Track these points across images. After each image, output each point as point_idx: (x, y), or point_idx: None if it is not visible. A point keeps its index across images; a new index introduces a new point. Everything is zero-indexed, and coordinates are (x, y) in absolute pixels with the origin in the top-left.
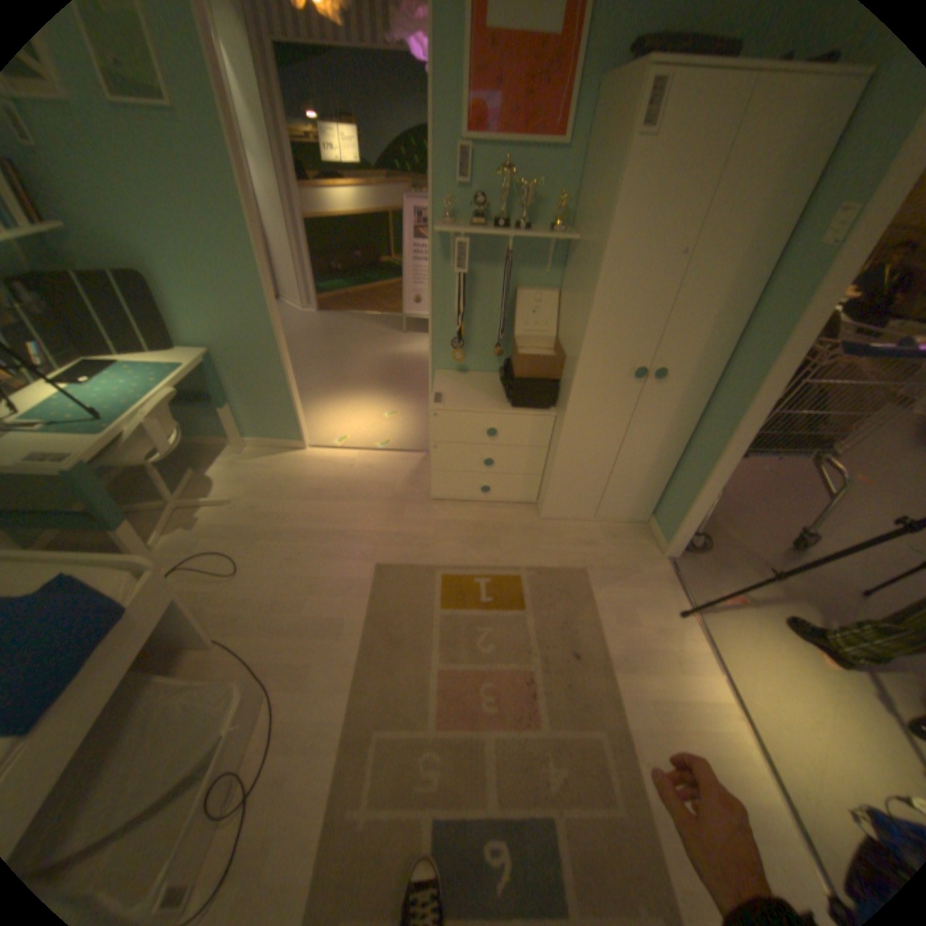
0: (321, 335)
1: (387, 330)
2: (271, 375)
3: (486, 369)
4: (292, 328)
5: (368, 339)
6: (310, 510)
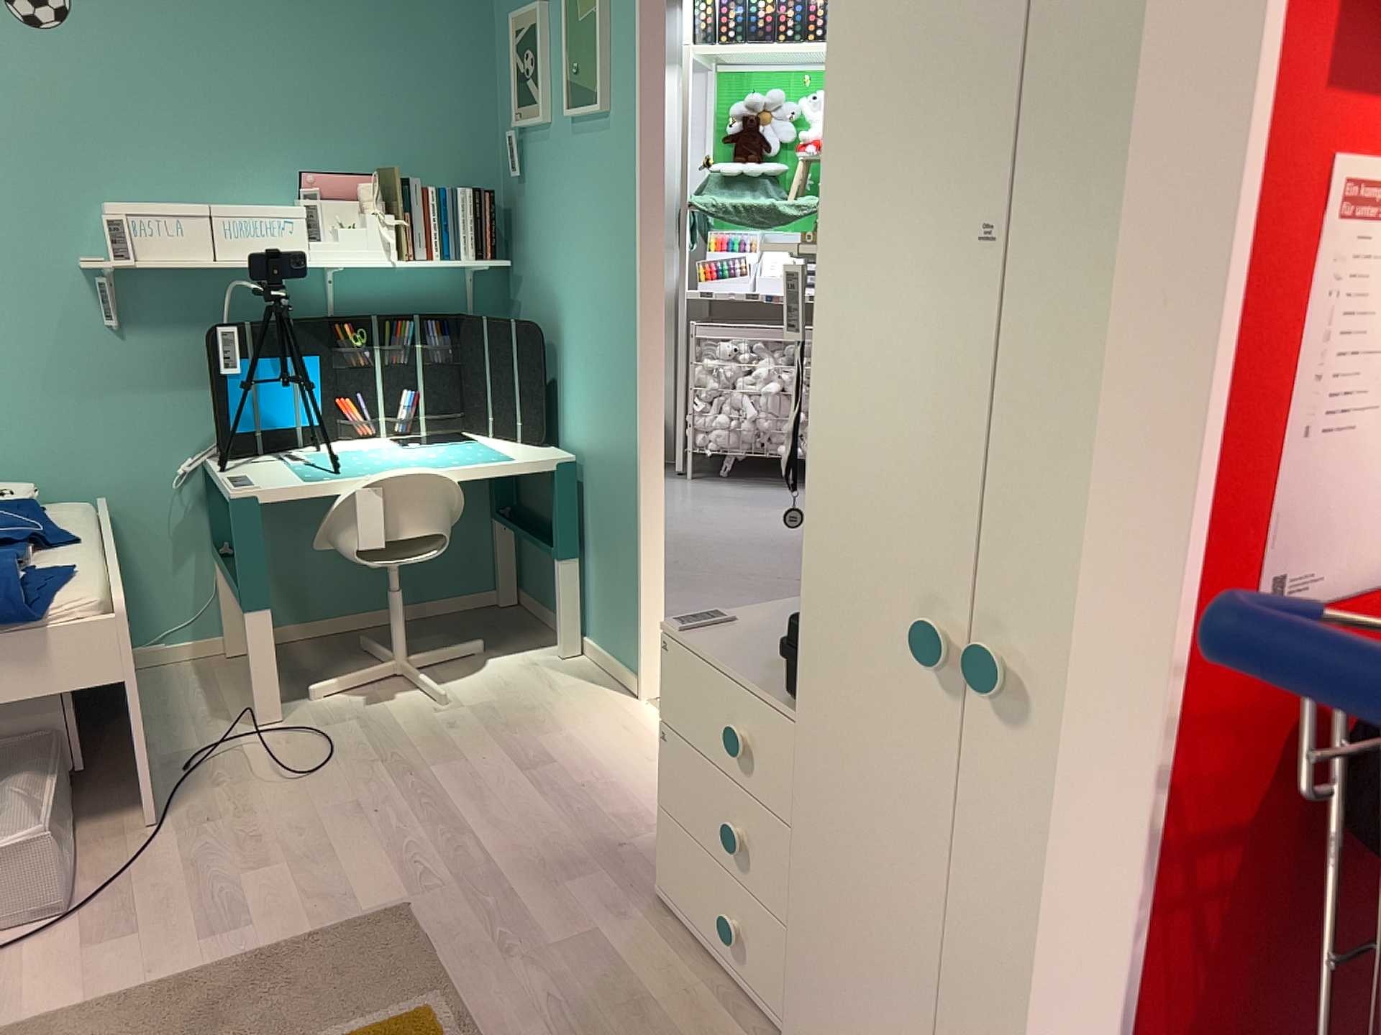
0: None
1: None
2: (627, 524)
3: None
4: None
5: None
6: (490, 774)
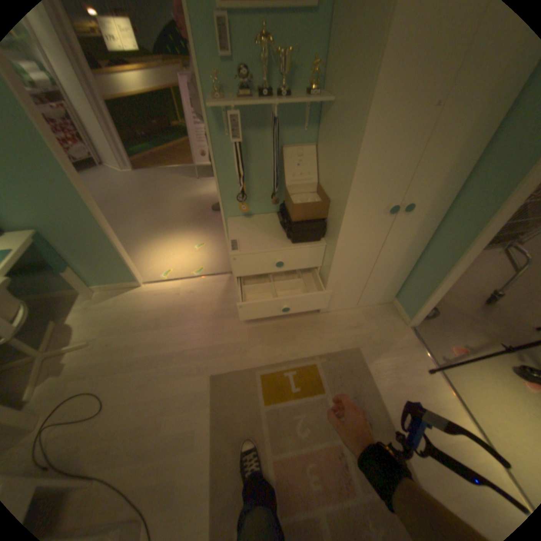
0: (138, 189)
1: (185, 178)
2: (97, 240)
3: (266, 211)
4: (115, 186)
5: (173, 188)
6: (152, 339)
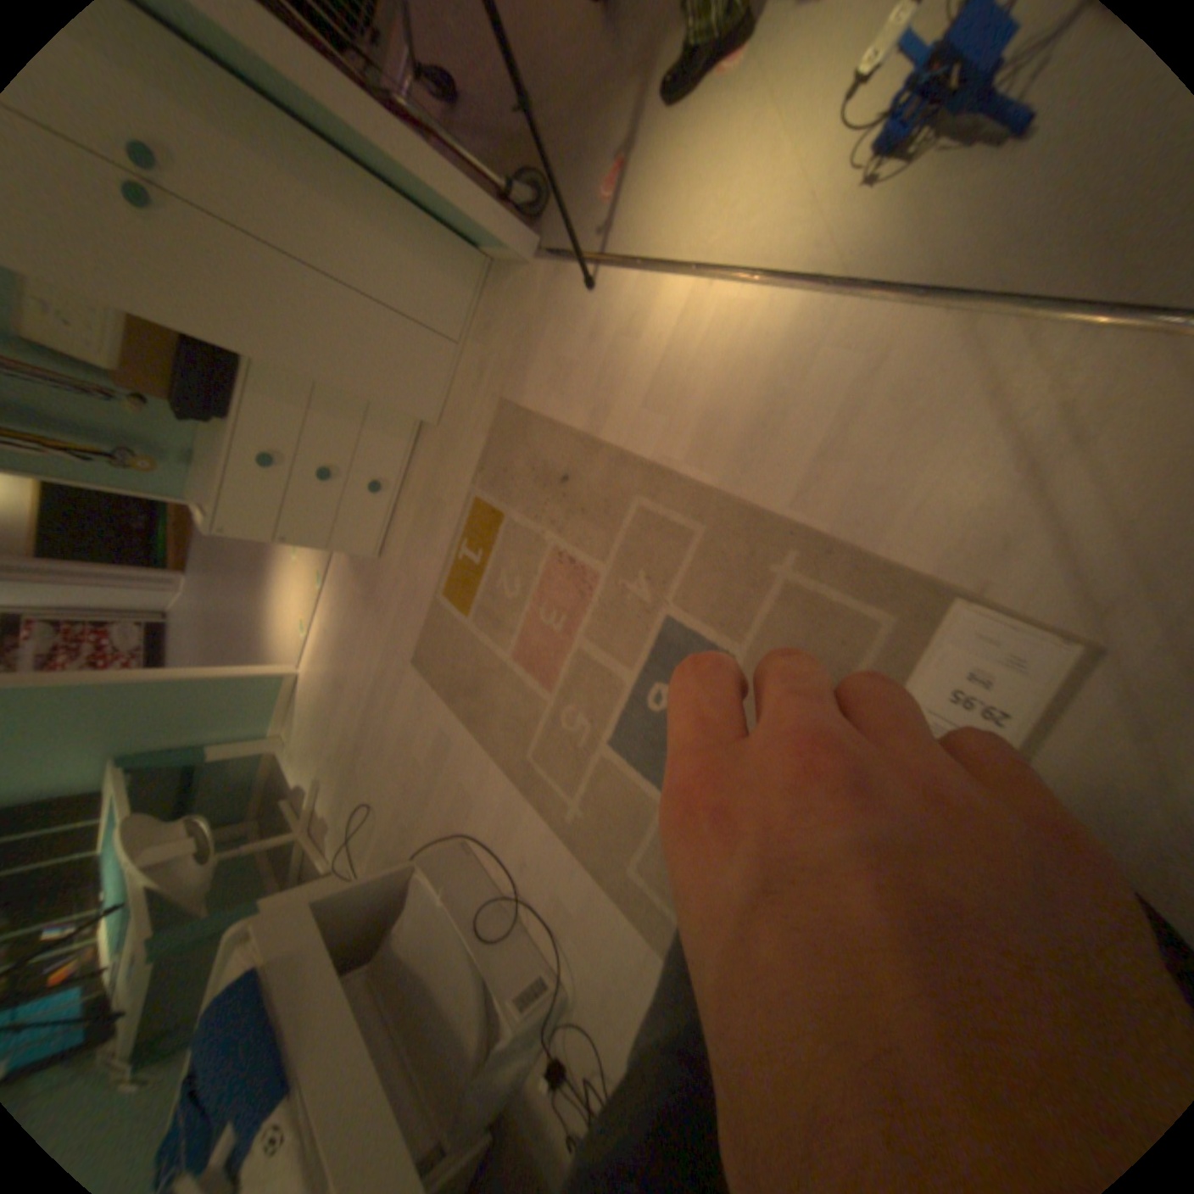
0: (201, 581)
1: None
2: (160, 693)
3: (185, 417)
4: (189, 613)
5: None
6: (344, 701)
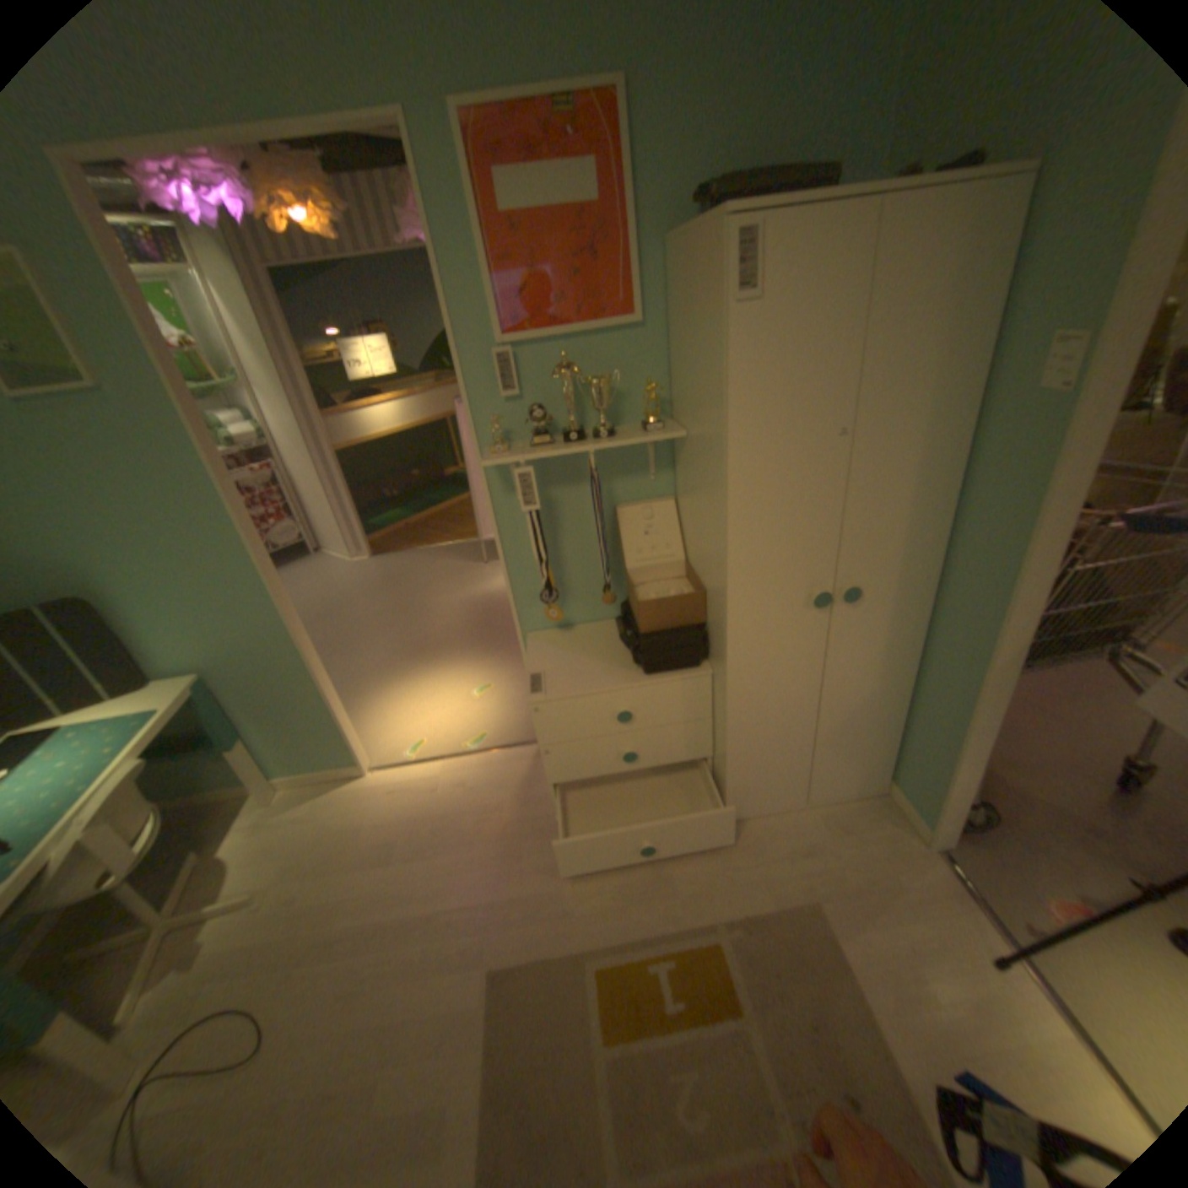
0: (378, 589)
1: (464, 562)
2: (295, 688)
3: (599, 616)
4: (339, 587)
5: (440, 582)
6: (376, 888)
